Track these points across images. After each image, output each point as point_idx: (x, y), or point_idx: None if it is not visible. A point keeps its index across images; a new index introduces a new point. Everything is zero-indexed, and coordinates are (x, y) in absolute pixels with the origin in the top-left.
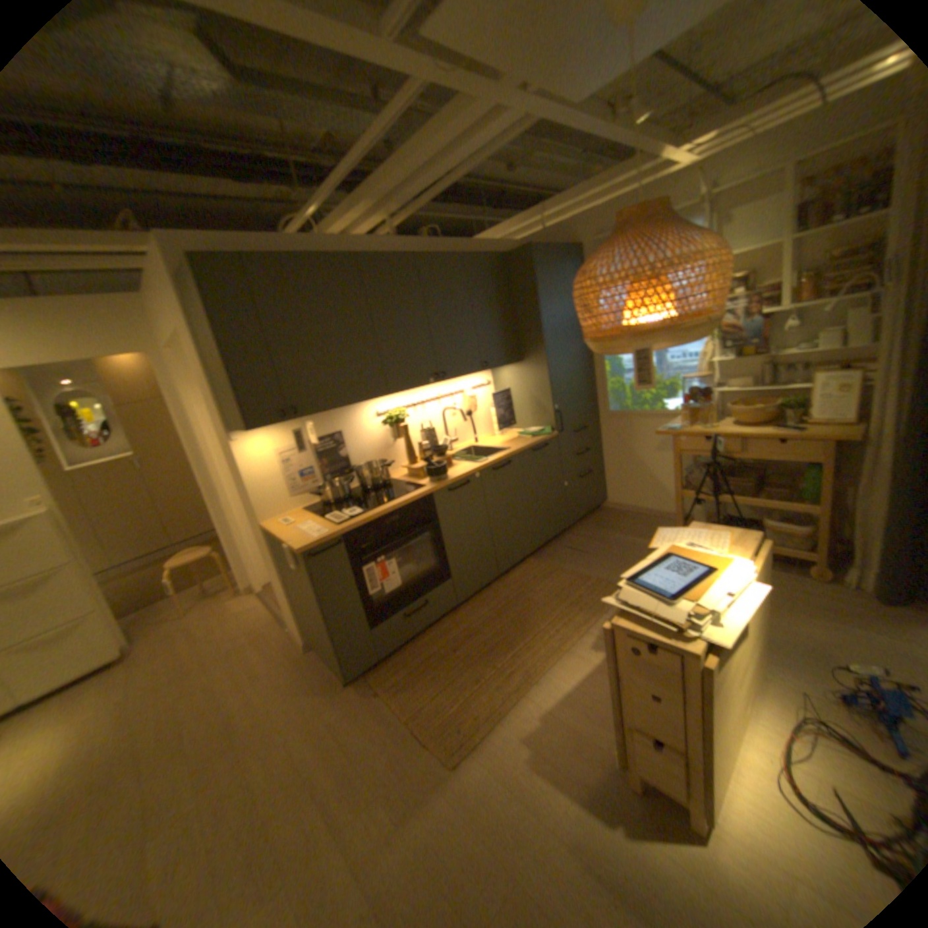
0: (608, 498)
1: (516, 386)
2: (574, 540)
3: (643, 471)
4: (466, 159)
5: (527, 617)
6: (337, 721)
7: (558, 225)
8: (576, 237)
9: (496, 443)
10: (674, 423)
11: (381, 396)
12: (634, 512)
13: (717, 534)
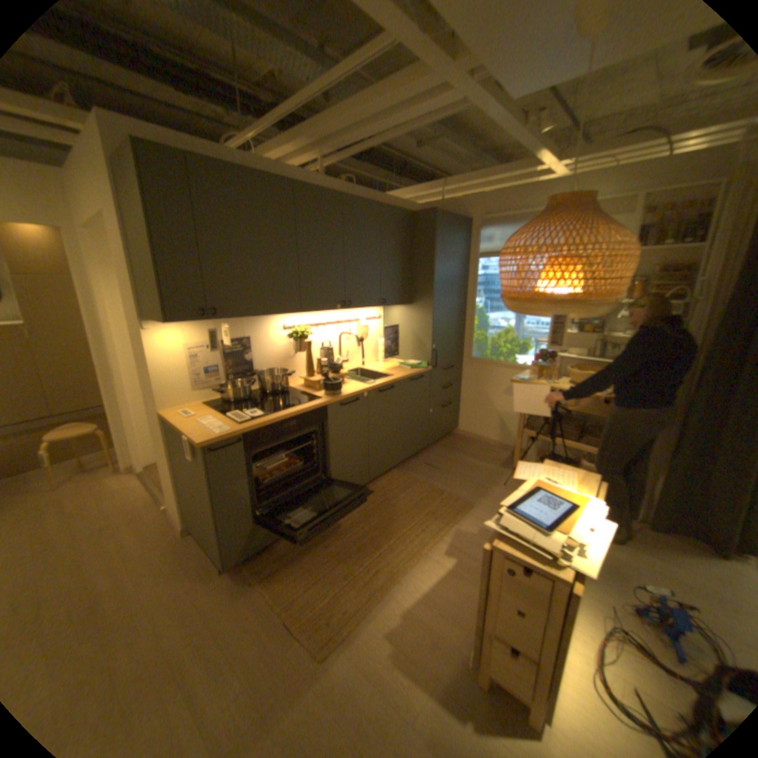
0: (458, 426)
1: (402, 324)
2: (430, 457)
3: (490, 409)
4: (403, 123)
5: (390, 521)
6: (209, 609)
7: (455, 200)
8: (468, 212)
9: (380, 369)
10: (520, 375)
11: (293, 313)
12: (477, 440)
13: (565, 472)
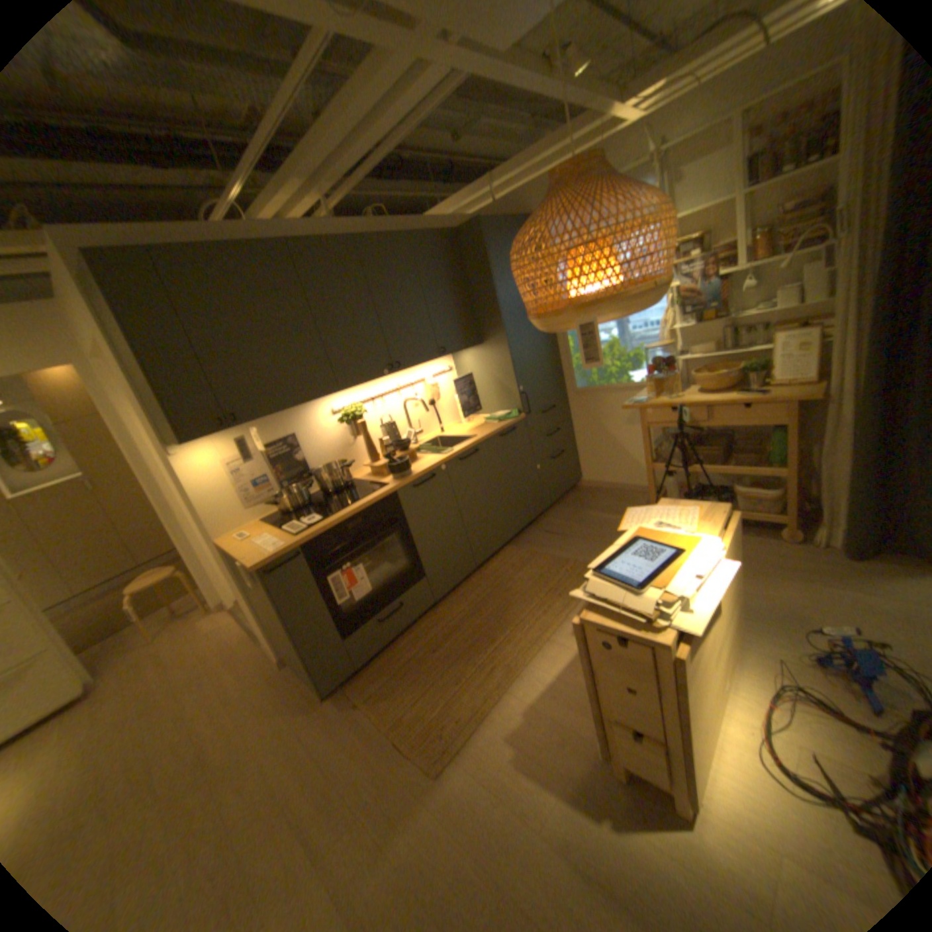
0: (582, 476)
1: (478, 370)
2: (550, 523)
3: (614, 447)
4: (394, 125)
5: (506, 608)
6: (314, 740)
7: (507, 196)
8: (526, 207)
9: (462, 431)
10: (640, 396)
11: (331, 394)
12: (609, 488)
13: (685, 509)
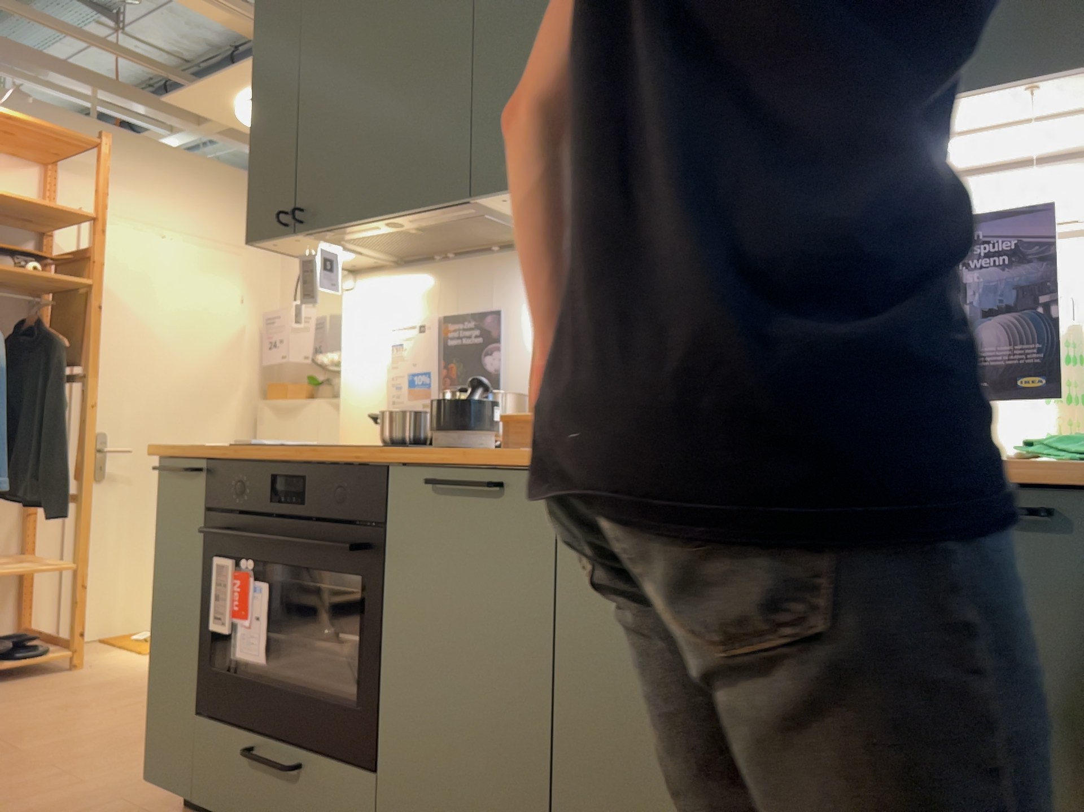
0: None
1: None
2: None
3: None
4: None
5: None
6: None
7: None
8: None
9: None
10: None
11: (478, 203)
12: None
13: None
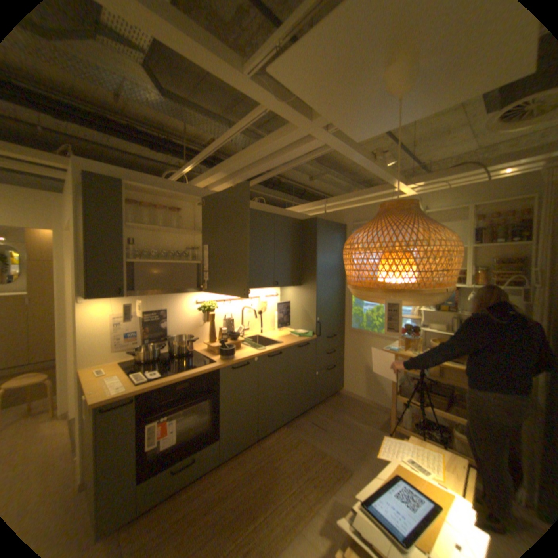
0: (344, 387)
1: (294, 300)
2: (317, 417)
3: (370, 373)
4: (286, 162)
5: (272, 486)
6: None
7: (334, 212)
8: (343, 220)
9: (275, 336)
10: (393, 344)
11: (200, 291)
12: (361, 401)
13: (432, 453)
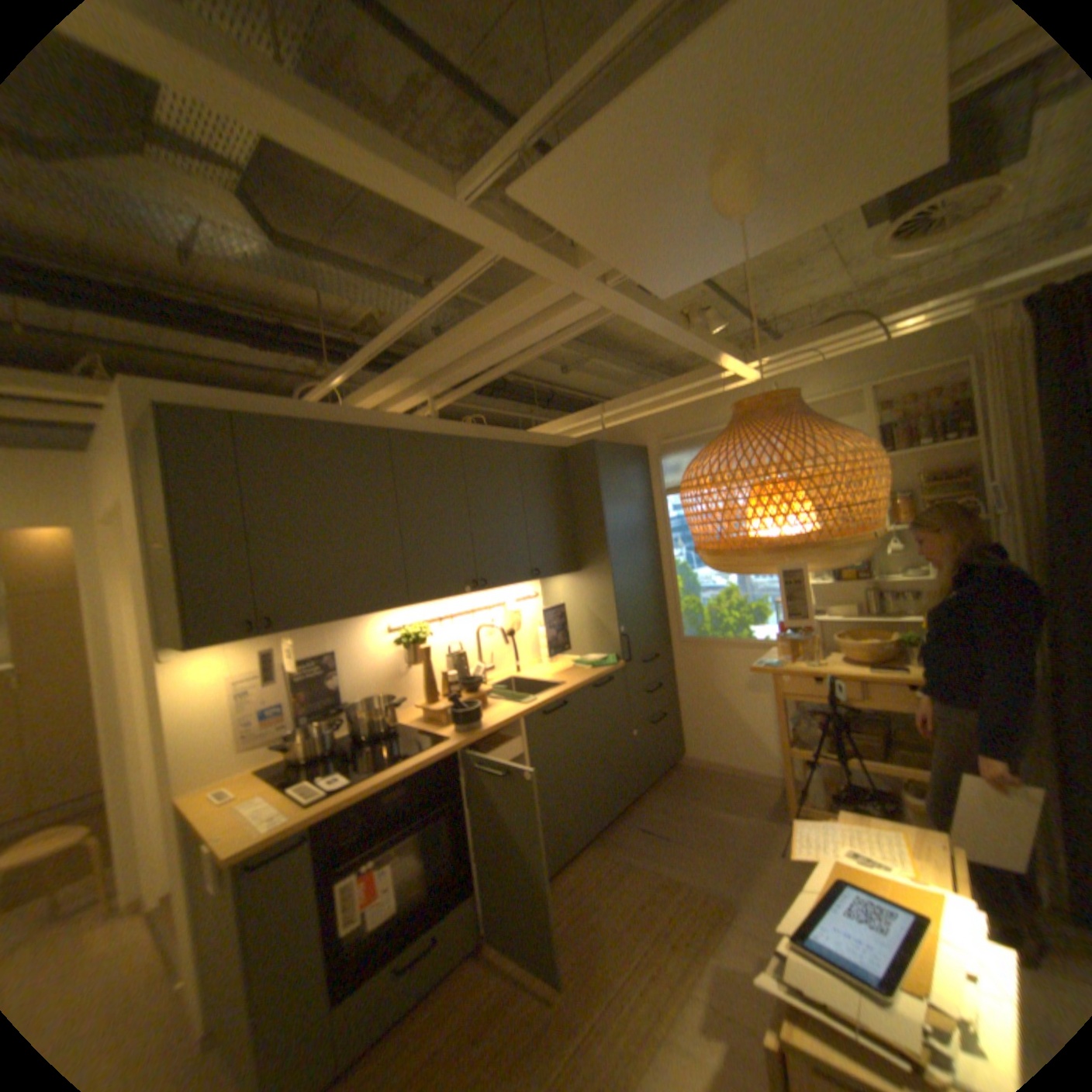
0: (688, 751)
1: (572, 601)
2: (649, 817)
3: (732, 717)
4: (530, 345)
5: (593, 963)
6: None
7: (620, 426)
8: (640, 439)
9: (546, 674)
10: (766, 656)
11: (399, 607)
12: (723, 773)
13: (883, 834)
